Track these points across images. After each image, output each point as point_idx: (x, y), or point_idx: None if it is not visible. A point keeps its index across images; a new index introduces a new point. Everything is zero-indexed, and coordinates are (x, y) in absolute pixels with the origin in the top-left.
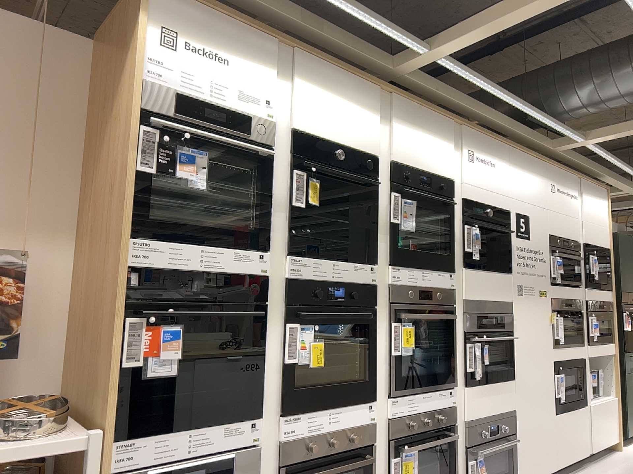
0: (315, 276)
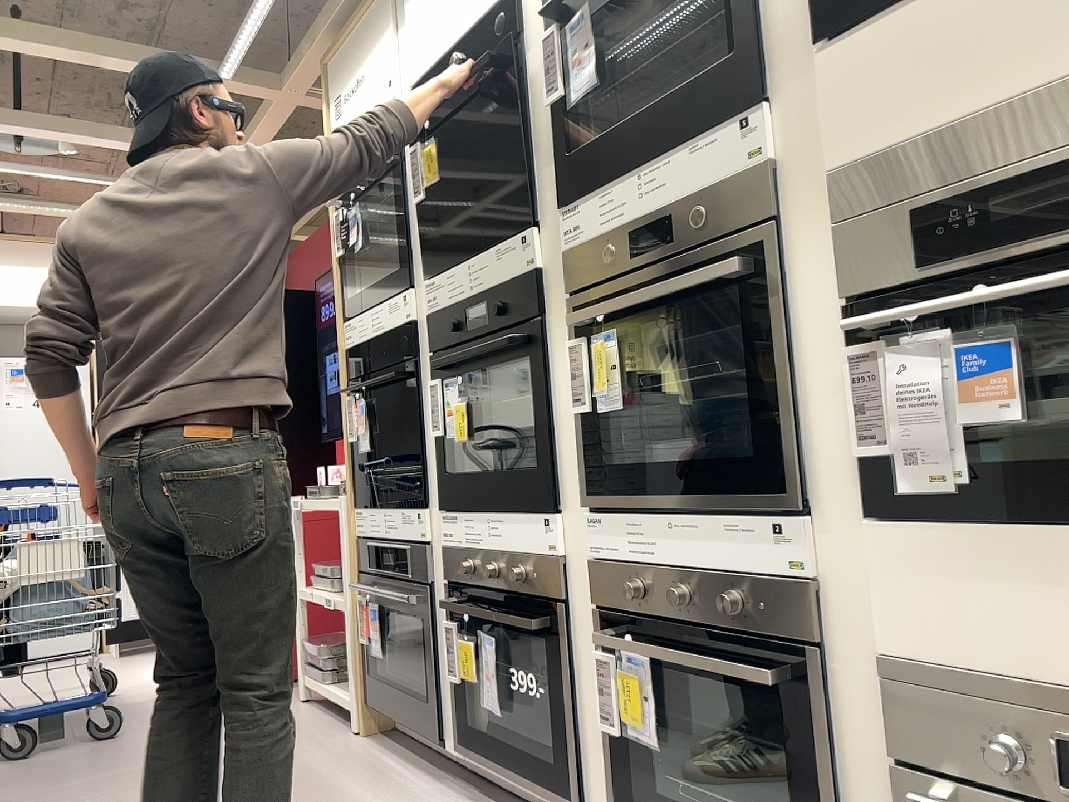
0: (449, 298)
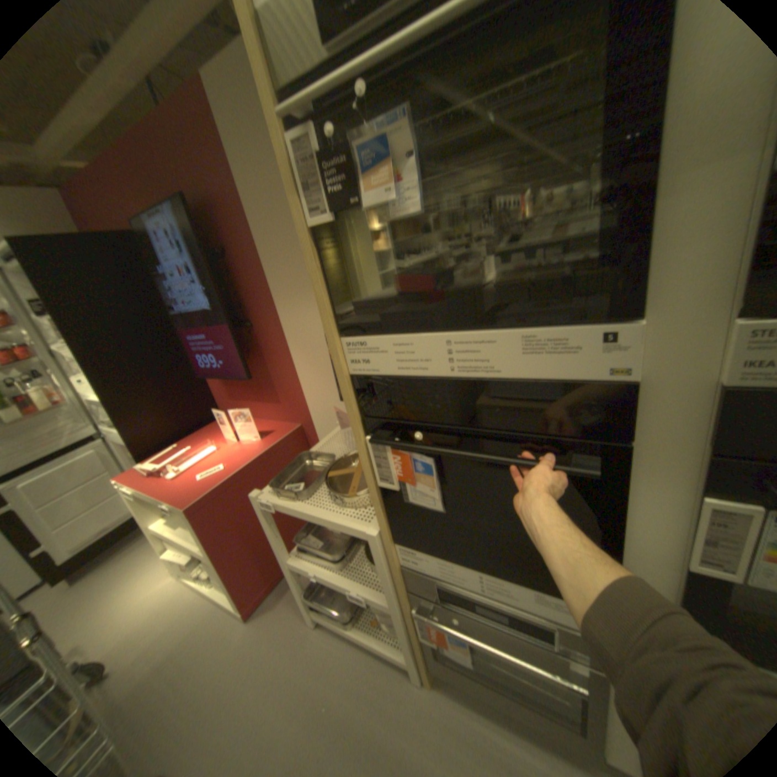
0: None
